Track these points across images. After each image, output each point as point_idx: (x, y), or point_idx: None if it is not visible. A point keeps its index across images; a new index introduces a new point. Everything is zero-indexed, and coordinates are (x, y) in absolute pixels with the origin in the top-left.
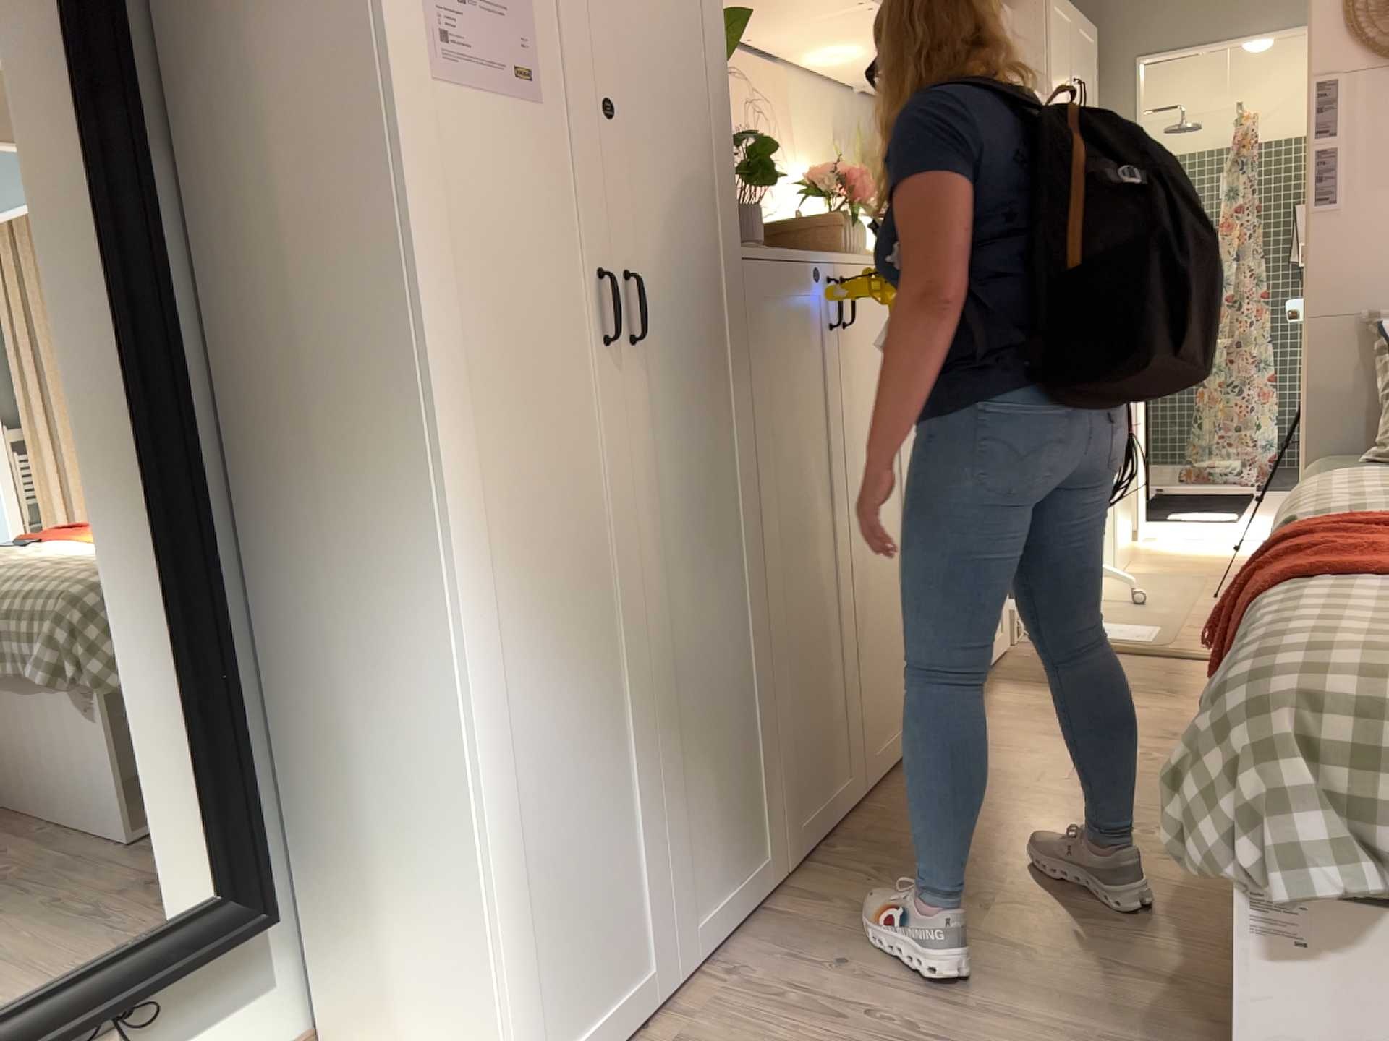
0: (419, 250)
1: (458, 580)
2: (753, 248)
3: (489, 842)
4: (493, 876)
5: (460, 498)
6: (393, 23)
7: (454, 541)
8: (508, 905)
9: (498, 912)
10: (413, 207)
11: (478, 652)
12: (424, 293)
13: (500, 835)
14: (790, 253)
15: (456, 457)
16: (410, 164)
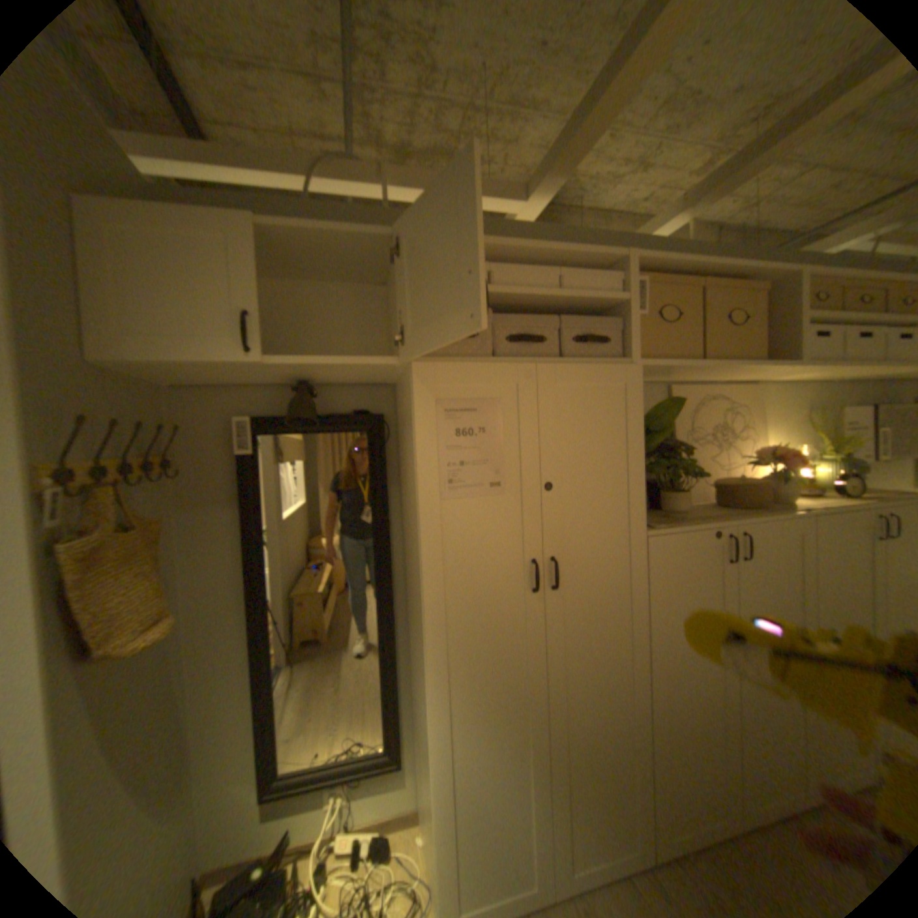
0: (423, 570)
1: (429, 701)
2: (659, 530)
3: (435, 811)
4: (435, 826)
5: (434, 667)
6: (418, 486)
7: (428, 685)
8: (443, 840)
9: (436, 842)
10: (422, 554)
11: (437, 731)
12: (423, 587)
13: (441, 809)
14: (692, 528)
15: (434, 651)
16: (421, 538)
